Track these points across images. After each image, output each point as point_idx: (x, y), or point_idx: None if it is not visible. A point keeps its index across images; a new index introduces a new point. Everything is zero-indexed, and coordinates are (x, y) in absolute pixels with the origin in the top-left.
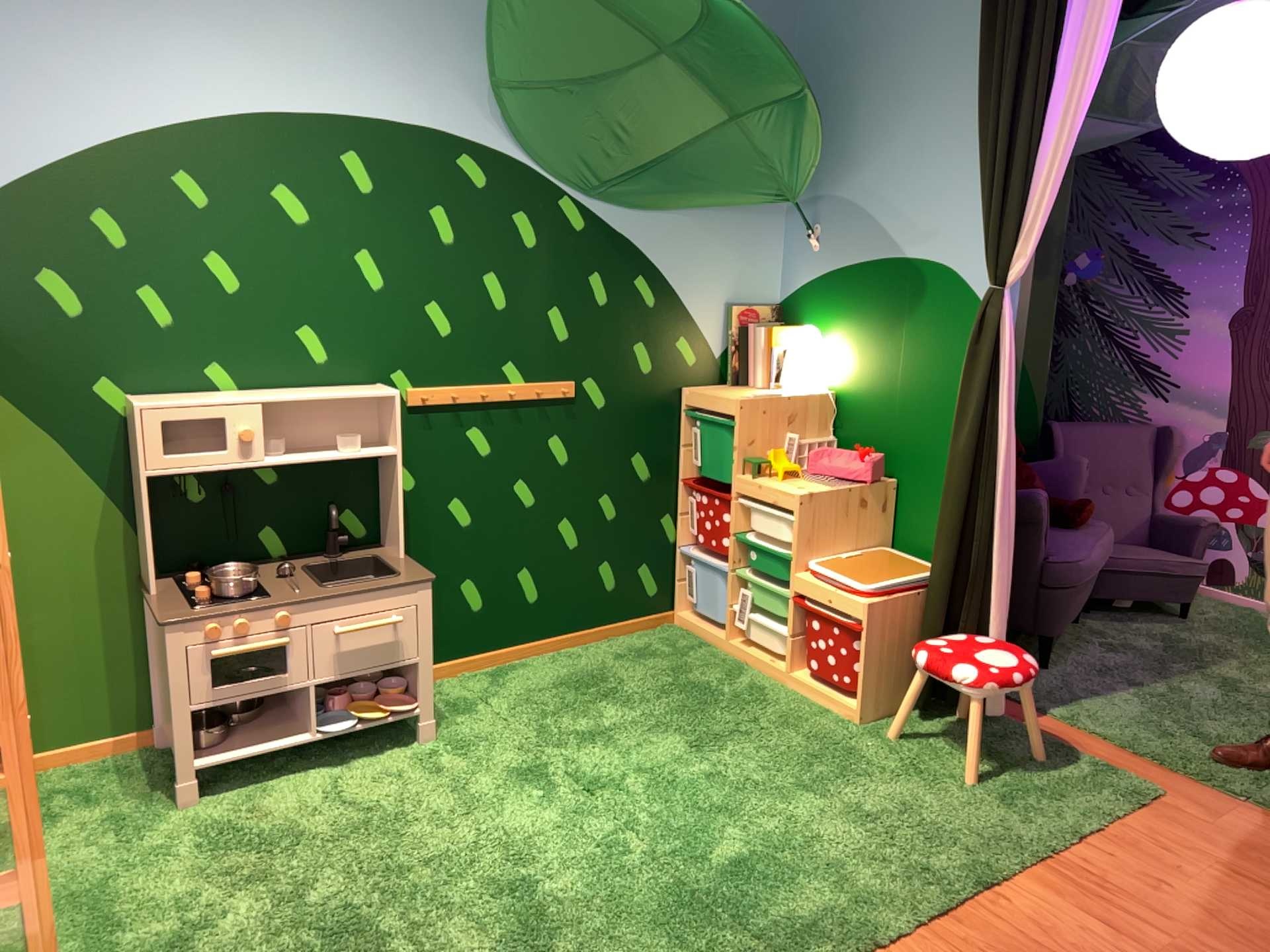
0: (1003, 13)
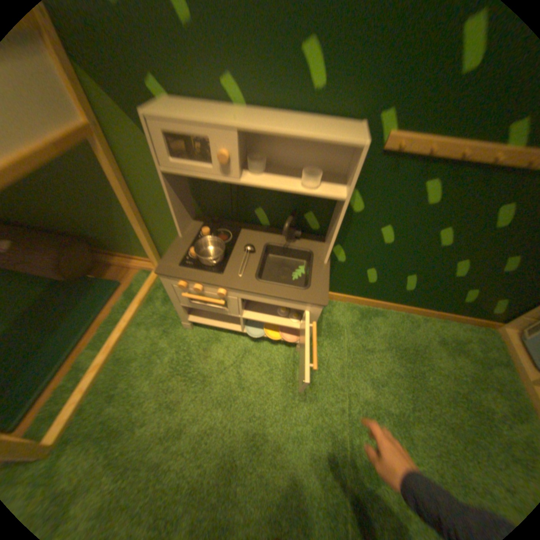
0: None
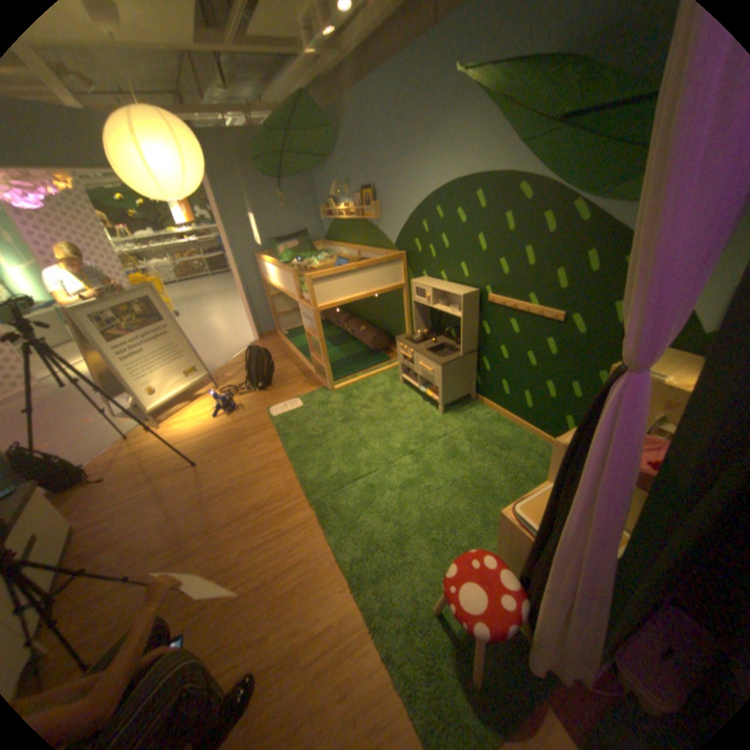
0: None
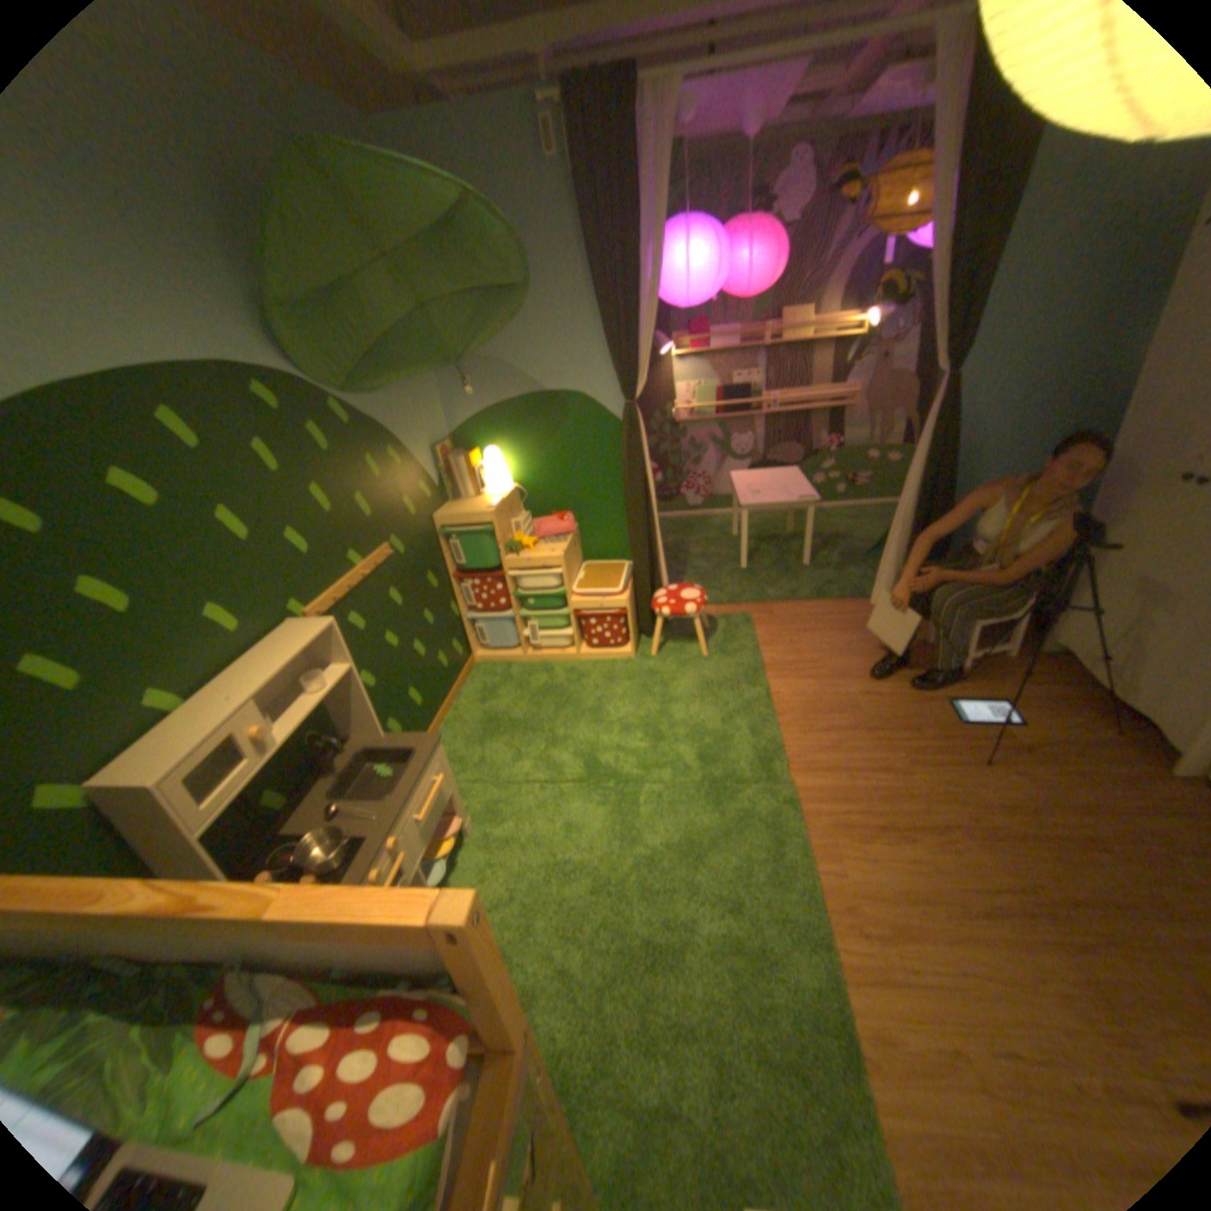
0: (604, 225)
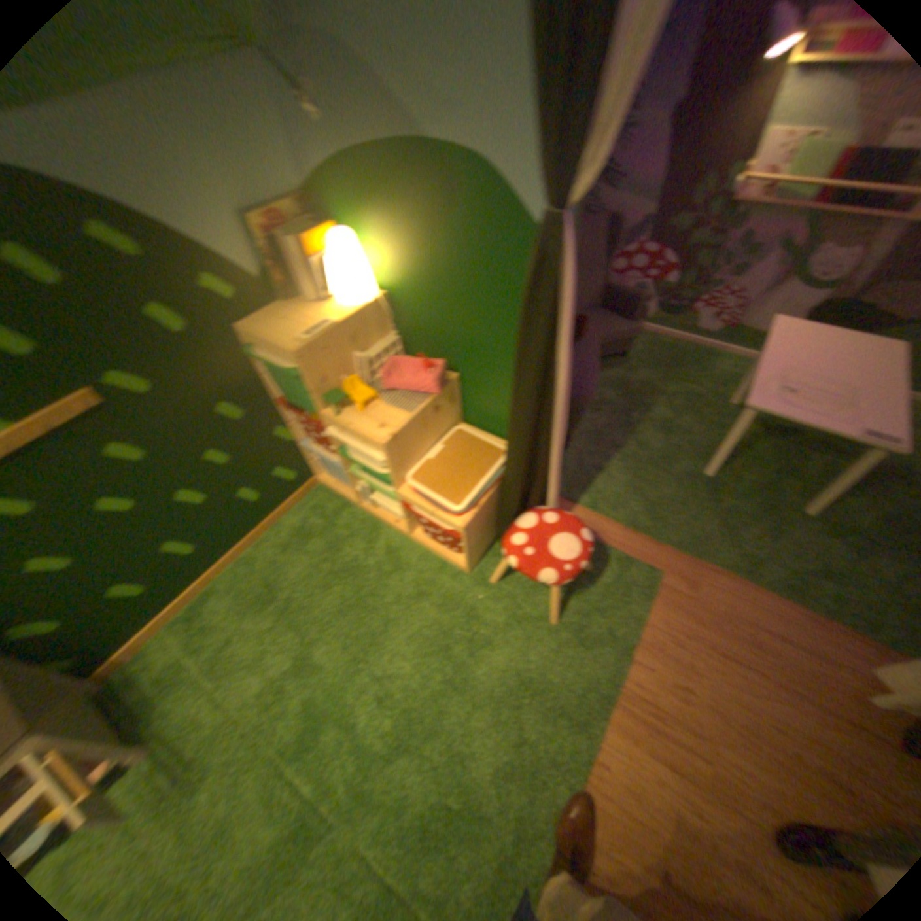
0: None
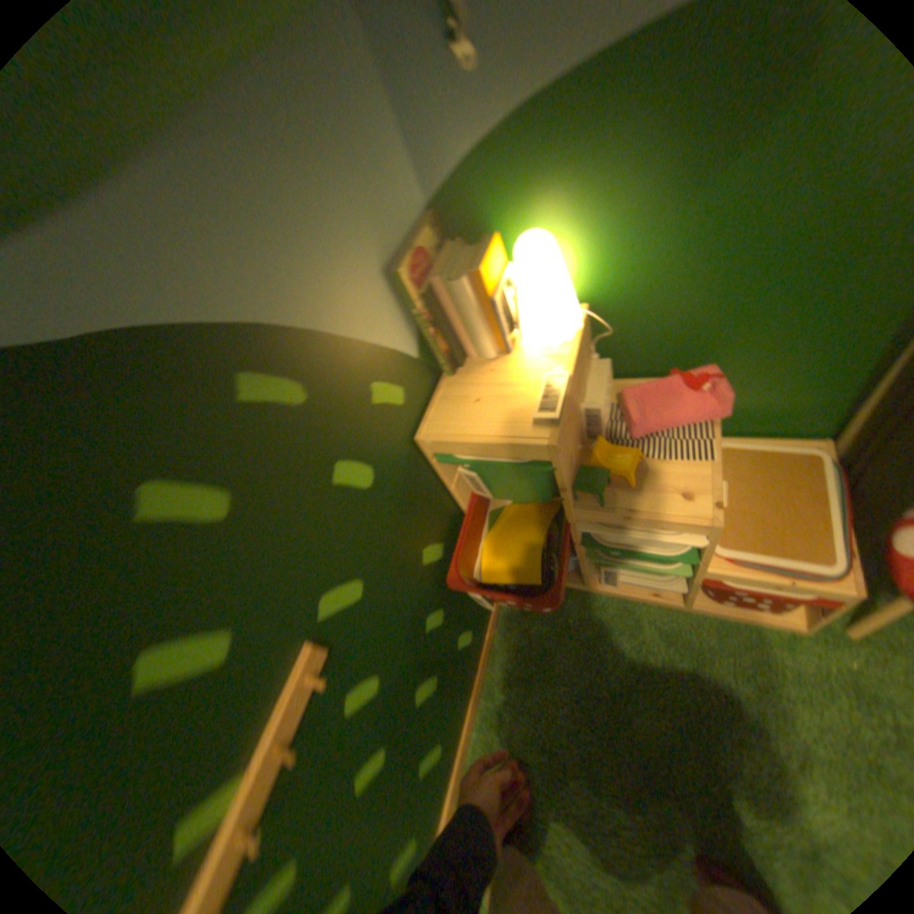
0: None
